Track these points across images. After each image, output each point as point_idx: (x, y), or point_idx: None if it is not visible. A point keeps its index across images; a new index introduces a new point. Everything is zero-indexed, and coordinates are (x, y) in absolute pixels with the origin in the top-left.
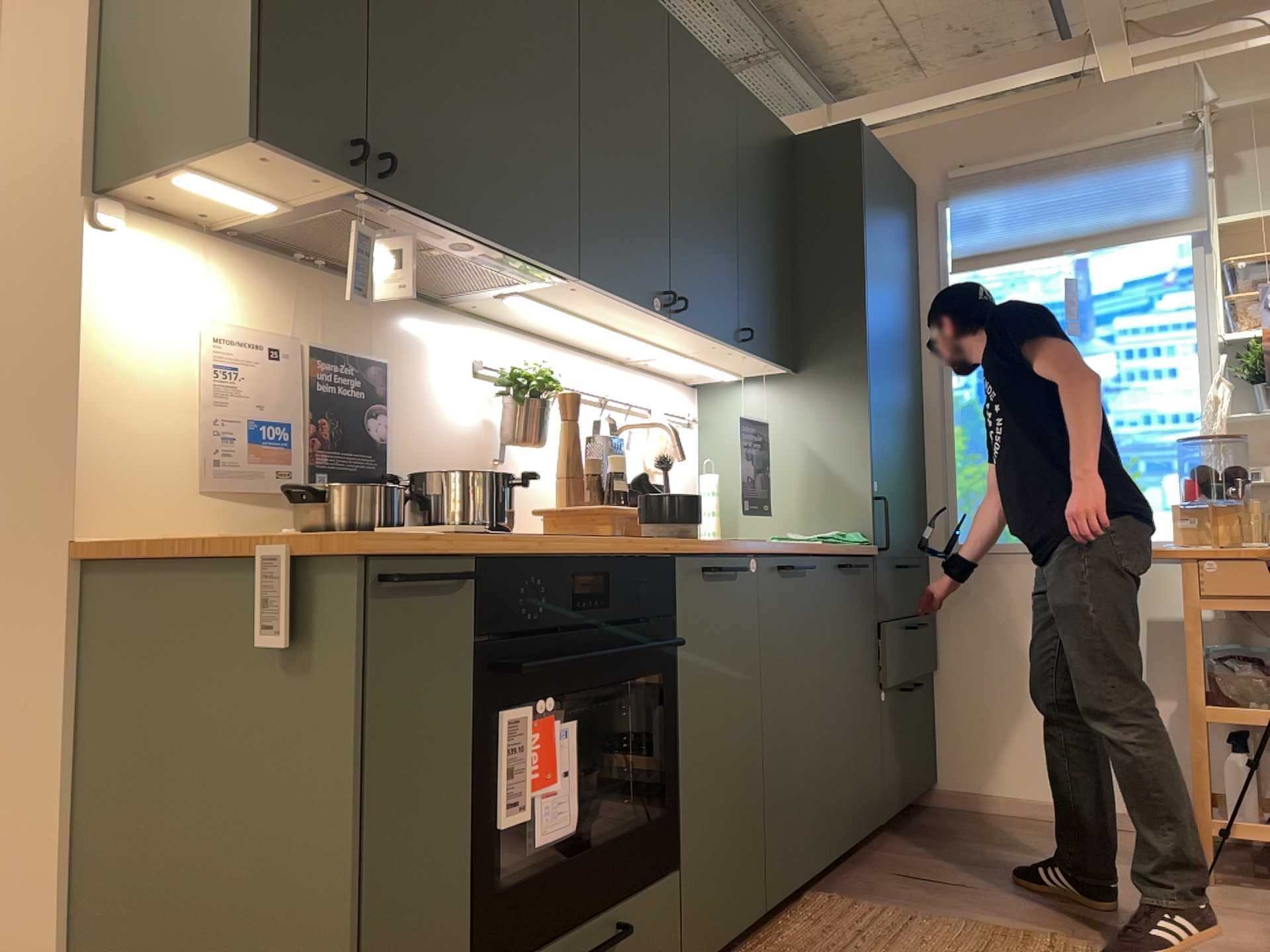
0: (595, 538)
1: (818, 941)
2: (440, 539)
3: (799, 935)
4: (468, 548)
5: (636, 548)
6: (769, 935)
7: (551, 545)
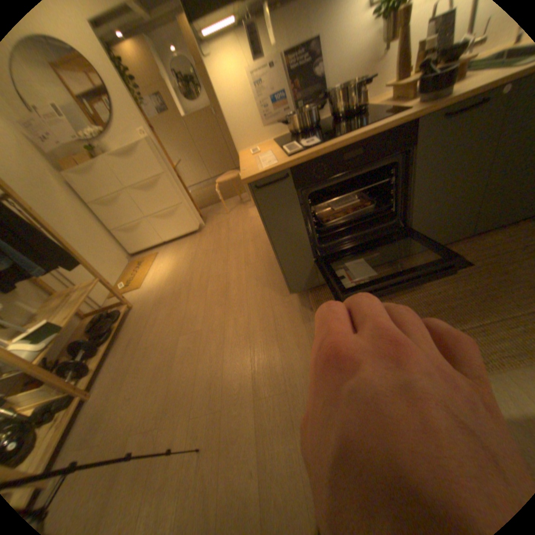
0: (362, 128)
1: (497, 245)
2: (278, 164)
3: (492, 241)
4: (288, 163)
5: (386, 125)
6: (479, 238)
7: (331, 145)
